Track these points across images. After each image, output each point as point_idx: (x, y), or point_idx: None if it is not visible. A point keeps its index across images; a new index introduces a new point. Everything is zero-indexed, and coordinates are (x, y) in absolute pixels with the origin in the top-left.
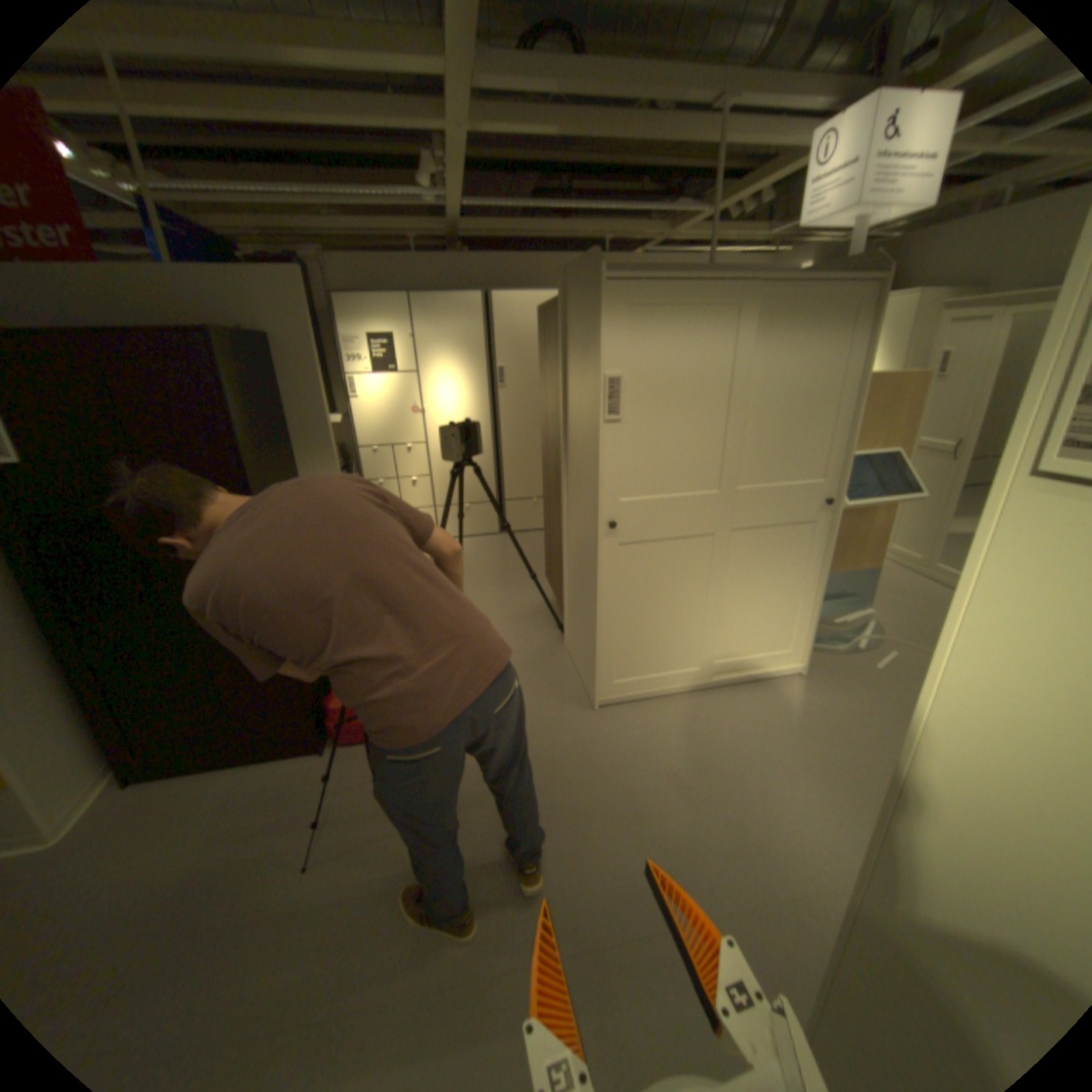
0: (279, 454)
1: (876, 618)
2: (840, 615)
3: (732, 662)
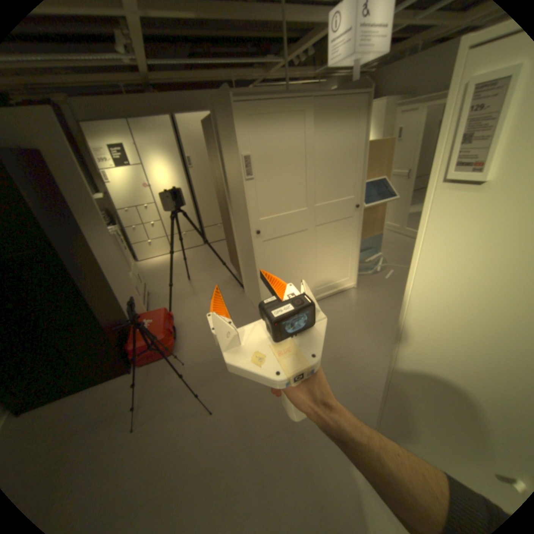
0: (67, 220)
1: (383, 256)
2: (368, 258)
3: (324, 288)
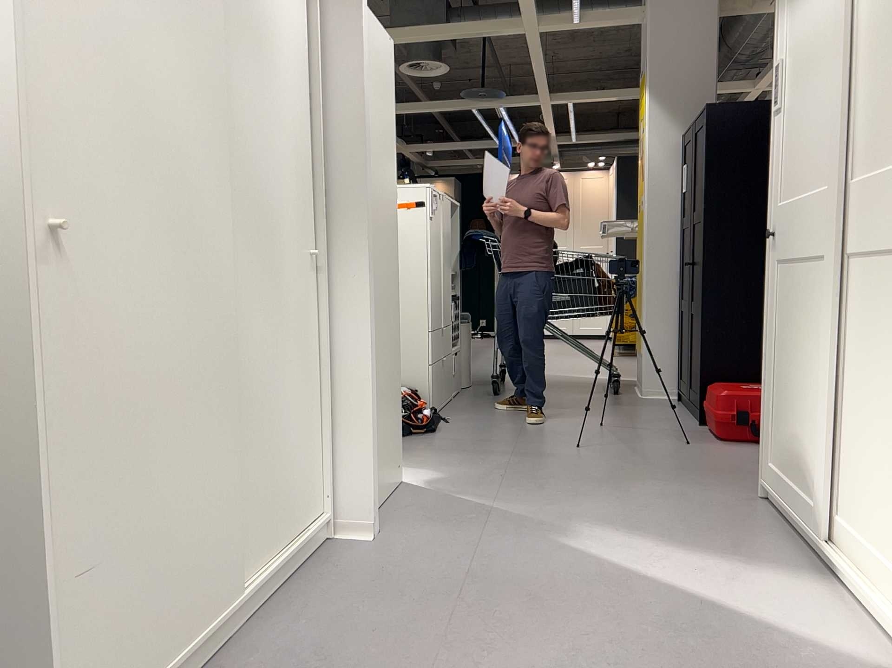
0: None
1: None
2: None
3: (846, 531)
